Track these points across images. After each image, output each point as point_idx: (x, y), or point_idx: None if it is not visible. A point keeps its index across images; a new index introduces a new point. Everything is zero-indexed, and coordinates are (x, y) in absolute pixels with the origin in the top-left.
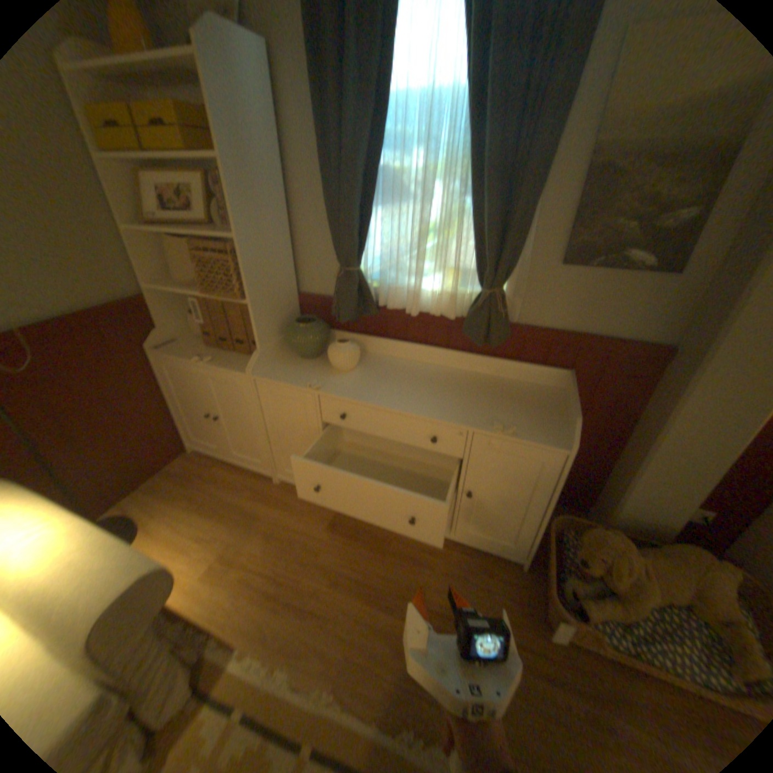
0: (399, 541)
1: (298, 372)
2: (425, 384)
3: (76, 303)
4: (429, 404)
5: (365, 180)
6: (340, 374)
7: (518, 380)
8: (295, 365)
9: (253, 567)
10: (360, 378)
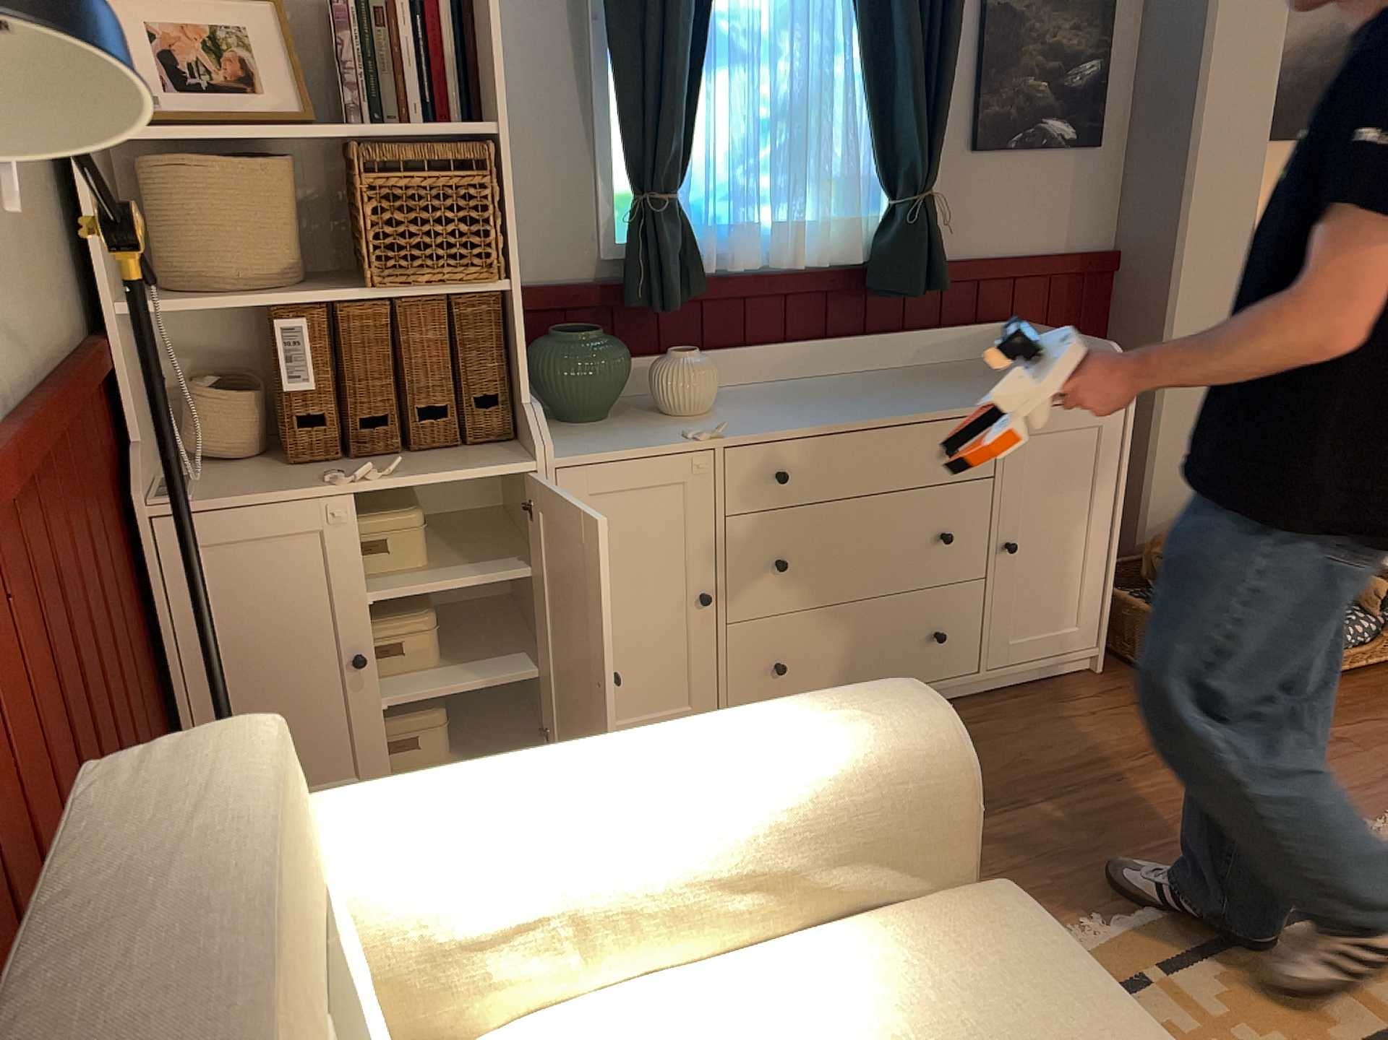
0: None
1: (627, 435)
2: (857, 393)
3: (44, 354)
4: (912, 404)
5: (694, 25)
6: (707, 418)
7: (952, 361)
8: (596, 432)
9: None
10: (750, 413)
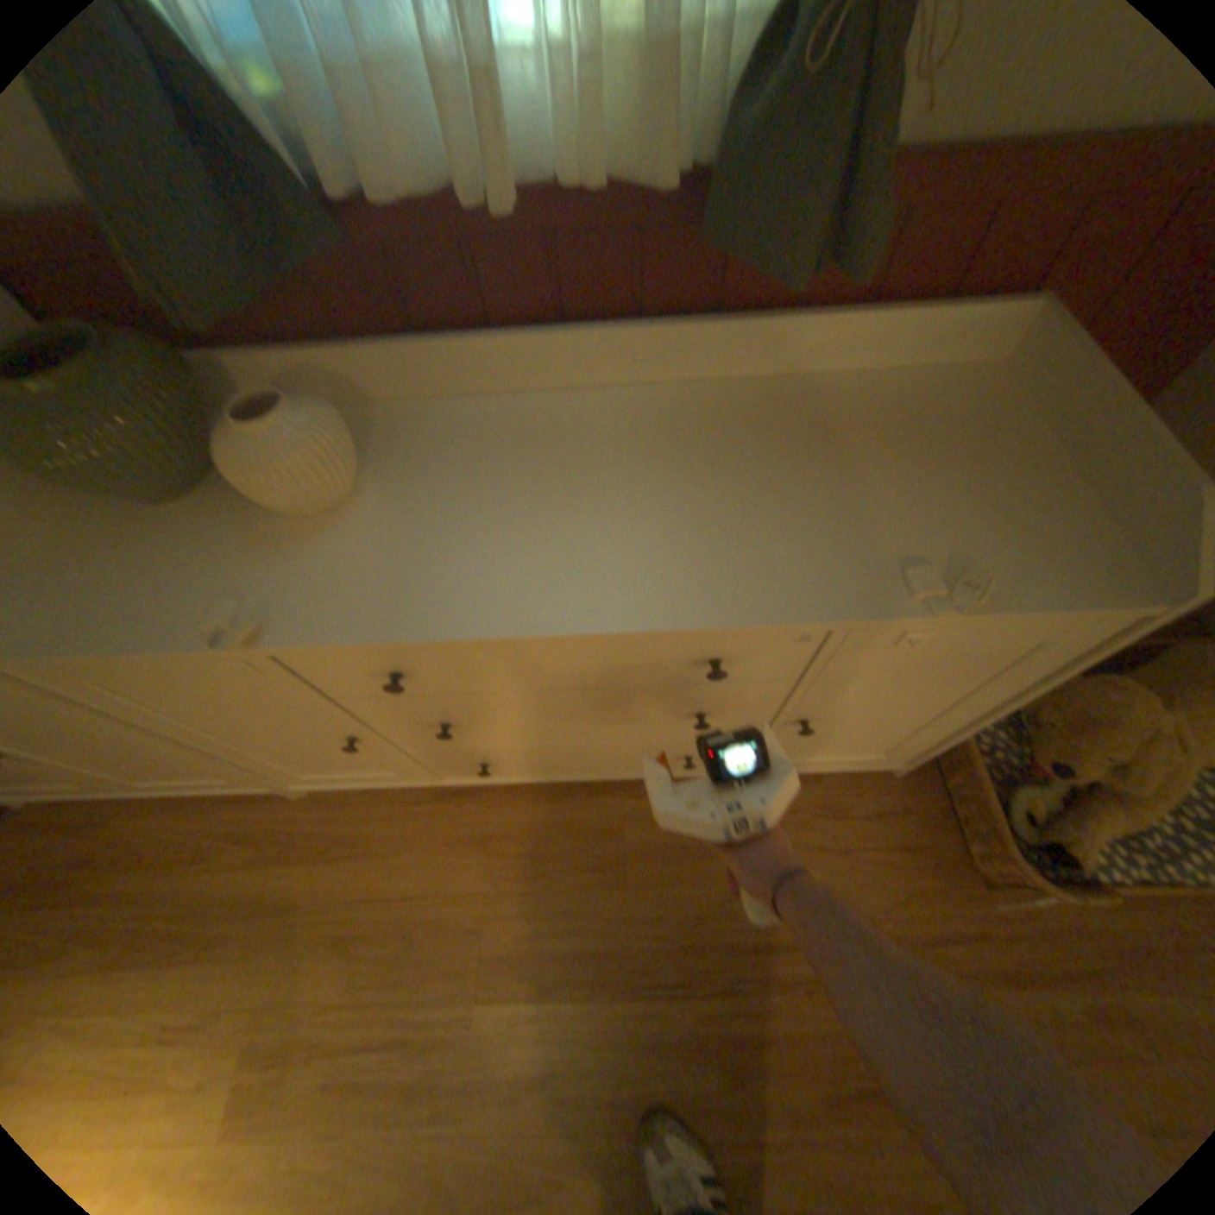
0: (638, 820)
1: (145, 577)
2: (620, 478)
3: None
4: (673, 566)
5: None
6: (314, 533)
7: (874, 366)
8: (122, 549)
9: (342, 1041)
10: (391, 527)
